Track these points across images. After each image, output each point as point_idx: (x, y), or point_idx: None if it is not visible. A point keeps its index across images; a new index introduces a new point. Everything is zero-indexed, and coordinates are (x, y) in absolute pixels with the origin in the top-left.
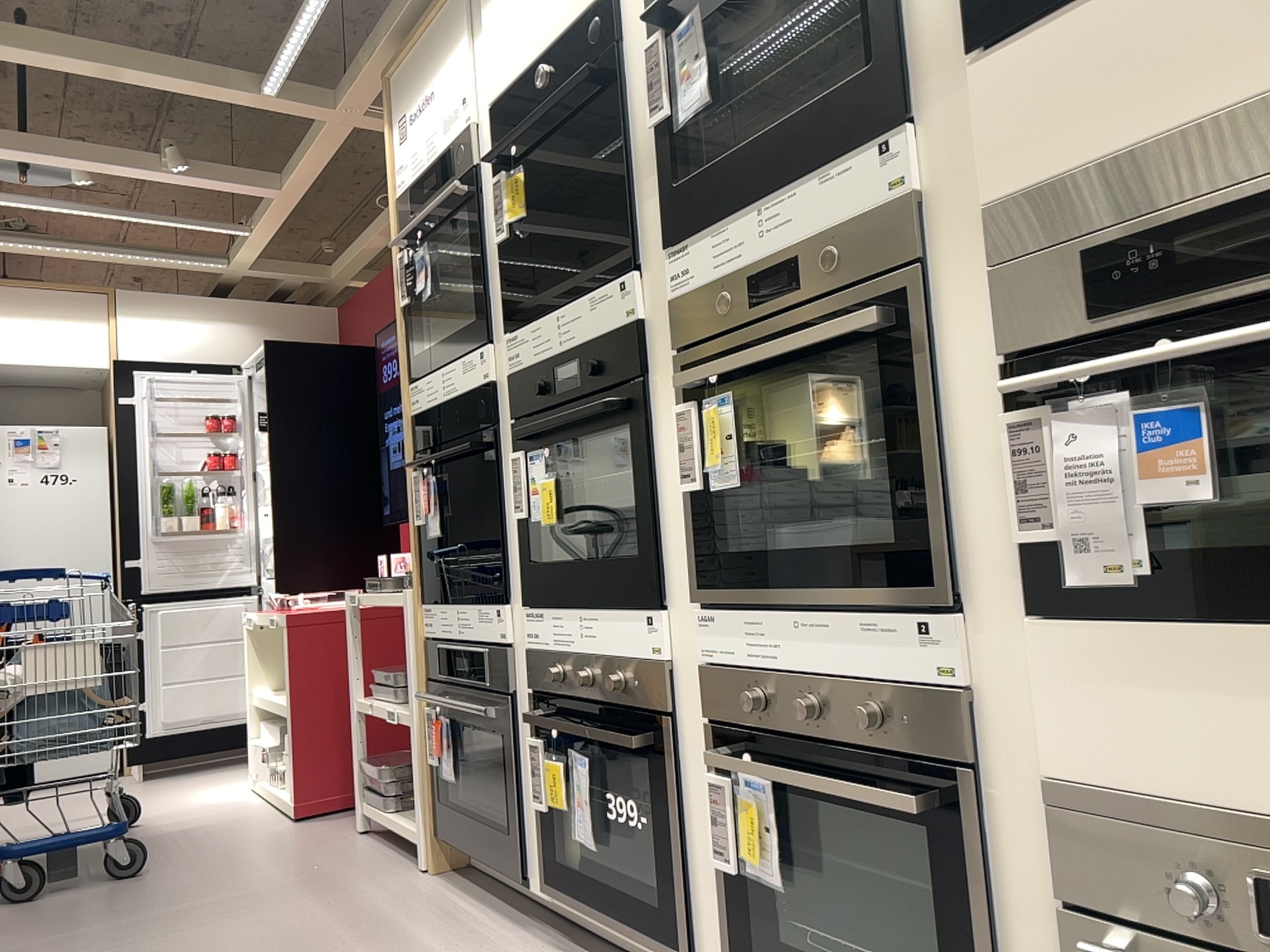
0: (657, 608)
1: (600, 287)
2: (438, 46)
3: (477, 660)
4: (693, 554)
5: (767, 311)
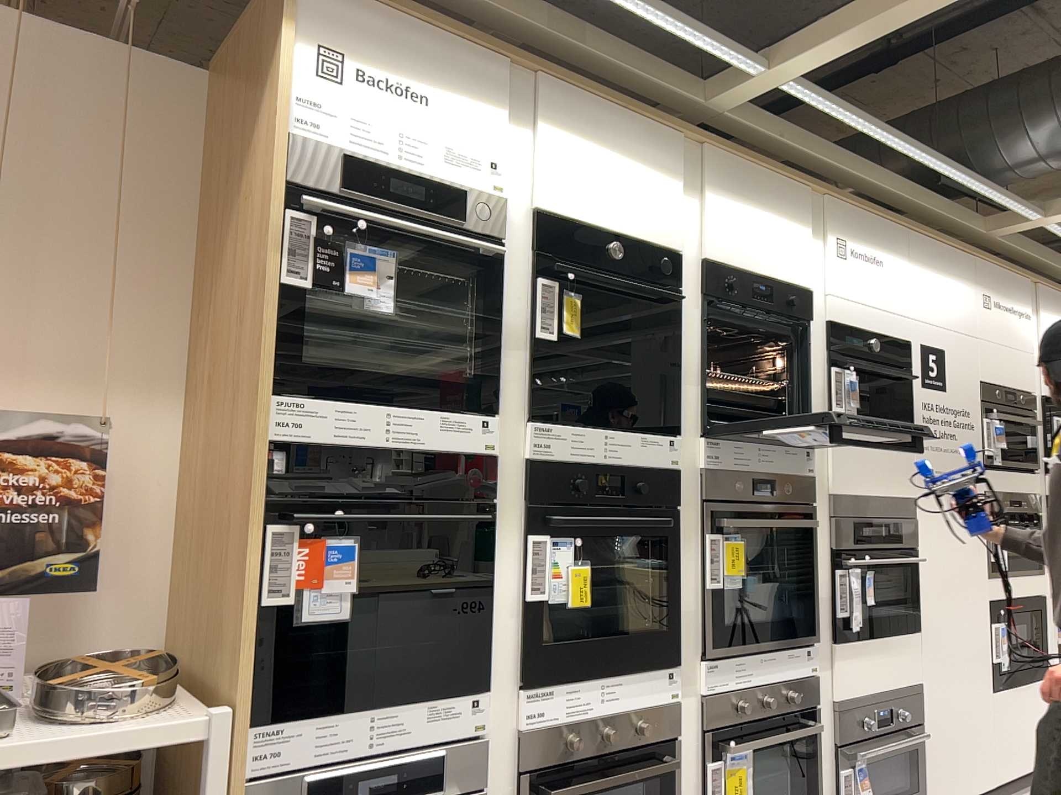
0: (677, 664)
1: (655, 436)
2: (453, 69)
3: (420, 769)
4: (703, 626)
5: (756, 499)
